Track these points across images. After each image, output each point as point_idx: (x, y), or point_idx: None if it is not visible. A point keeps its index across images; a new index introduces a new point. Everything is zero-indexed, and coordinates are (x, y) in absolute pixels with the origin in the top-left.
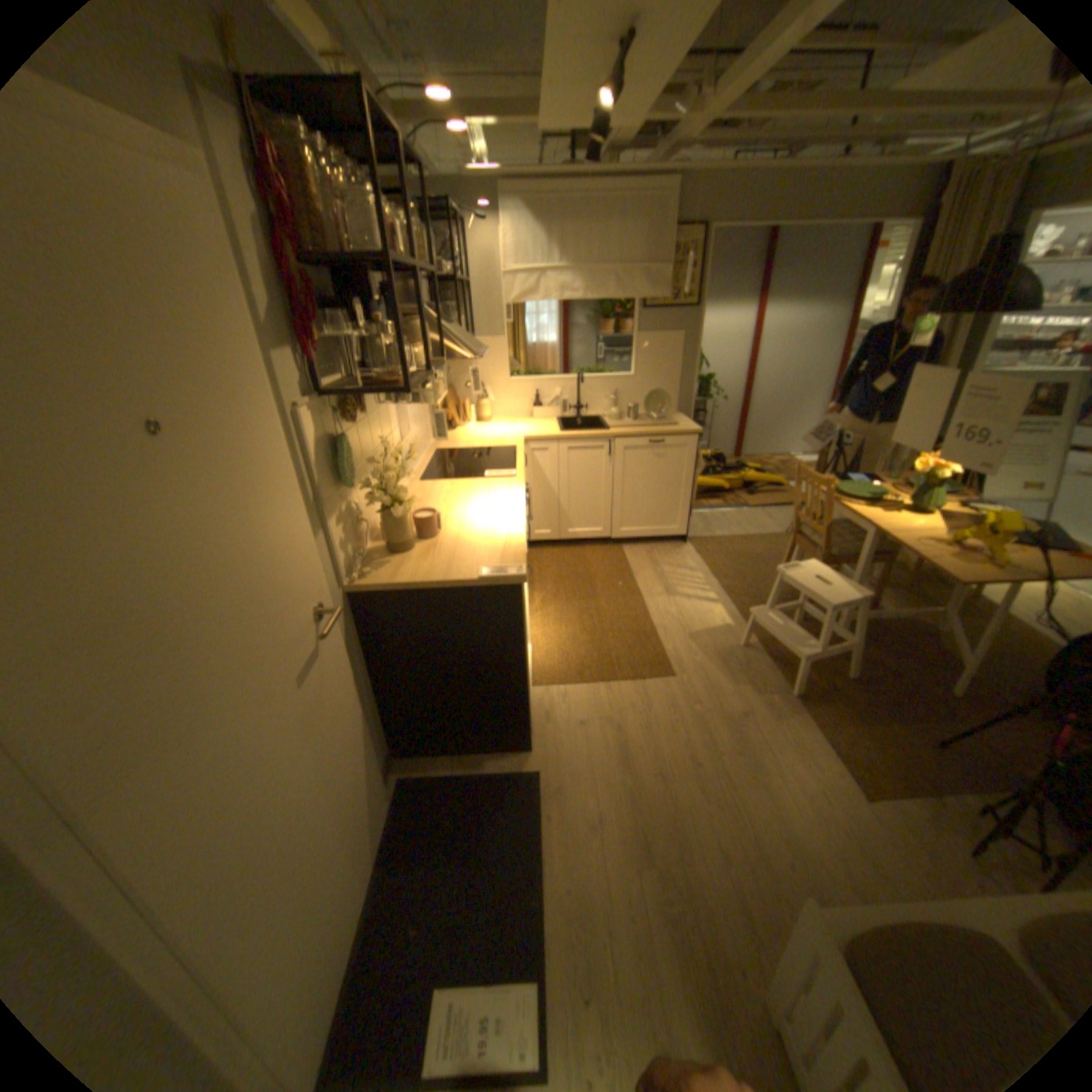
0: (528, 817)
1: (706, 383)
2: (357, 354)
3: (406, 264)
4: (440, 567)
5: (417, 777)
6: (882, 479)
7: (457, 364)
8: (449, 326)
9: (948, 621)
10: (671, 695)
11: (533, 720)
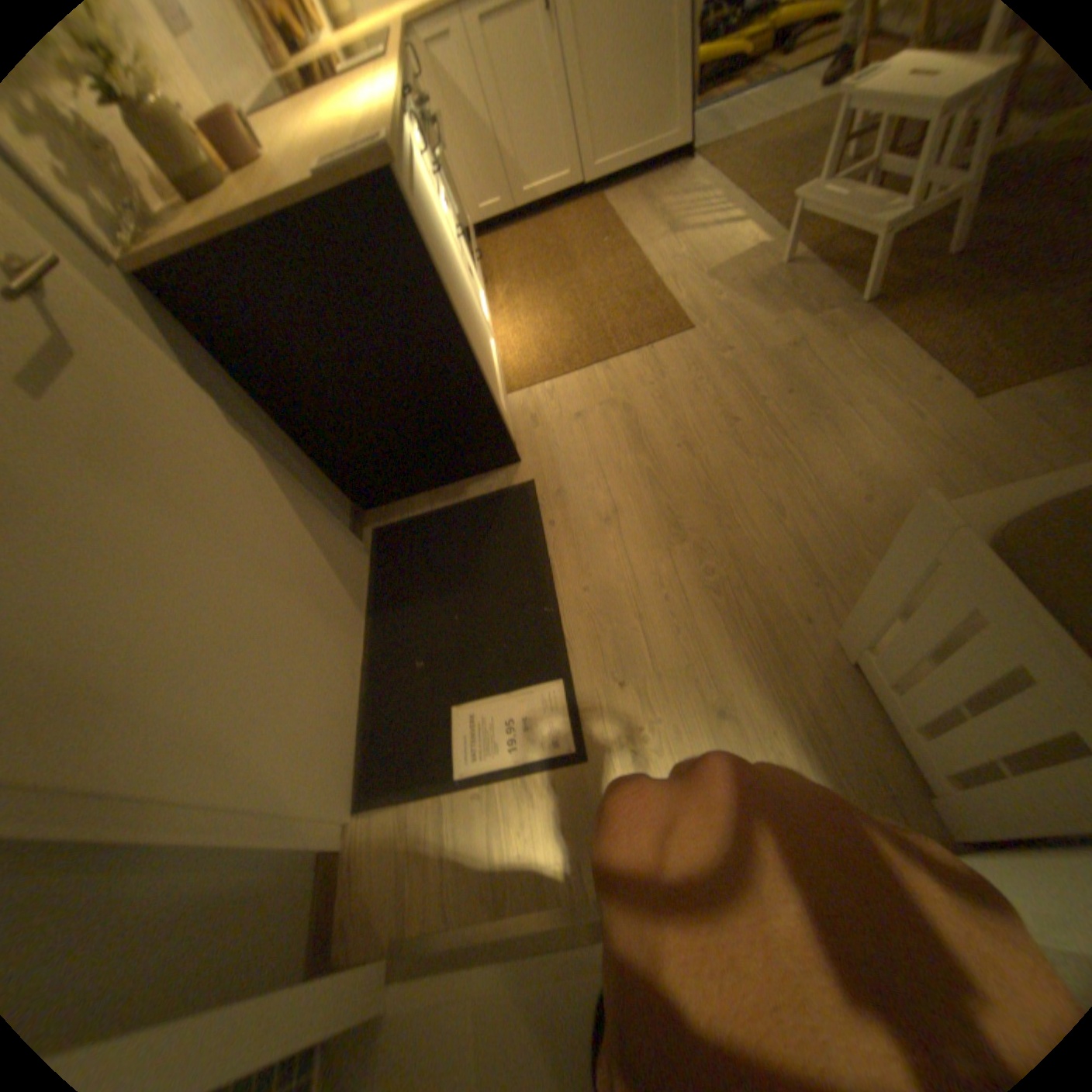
0: (526, 527)
1: None
2: None
3: None
4: (254, 183)
5: (393, 520)
6: None
7: None
8: None
9: None
10: (691, 348)
11: (517, 427)
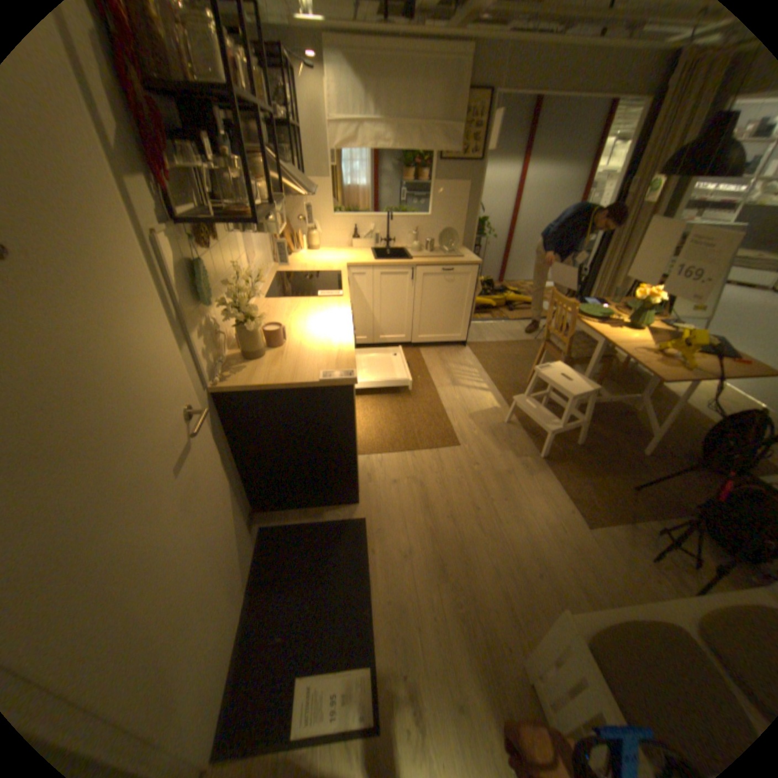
0: (358, 550)
1: (482, 224)
2: (207, 185)
3: (248, 101)
4: (287, 371)
5: (274, 525)
6: (608, 302)
7: (290, 199)
8: (286, 165)
9: (642, 403)
10: (457, 458)
11: (359, 480)
